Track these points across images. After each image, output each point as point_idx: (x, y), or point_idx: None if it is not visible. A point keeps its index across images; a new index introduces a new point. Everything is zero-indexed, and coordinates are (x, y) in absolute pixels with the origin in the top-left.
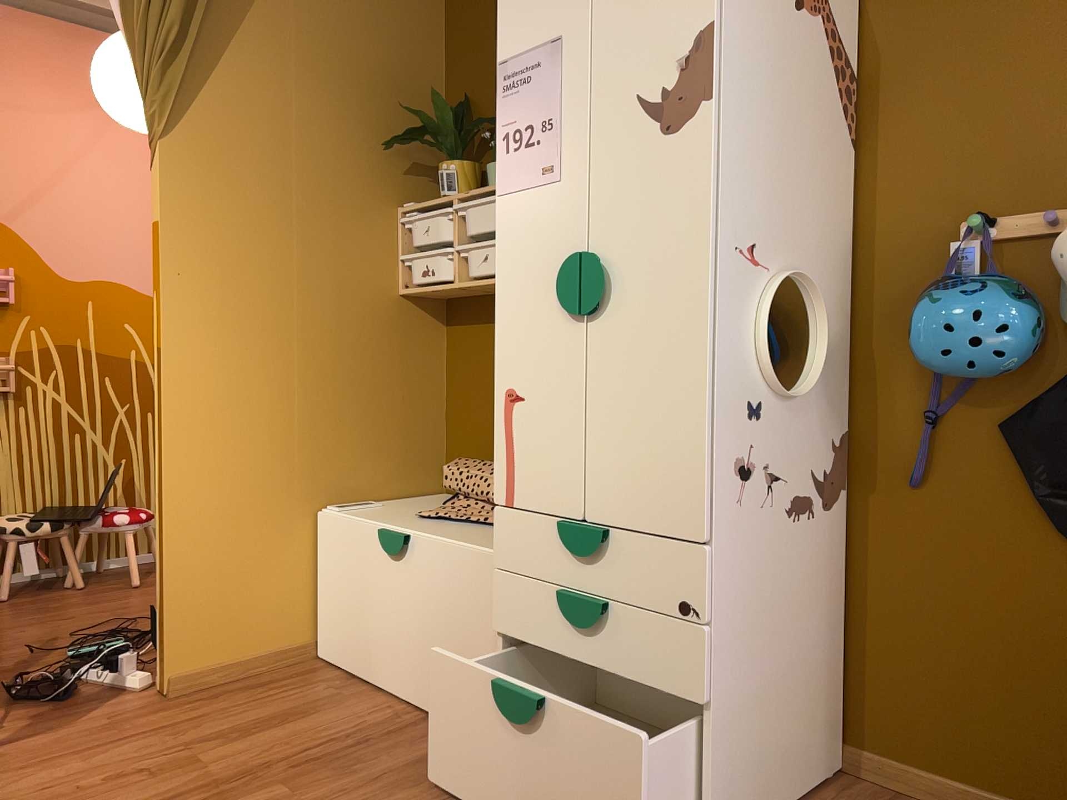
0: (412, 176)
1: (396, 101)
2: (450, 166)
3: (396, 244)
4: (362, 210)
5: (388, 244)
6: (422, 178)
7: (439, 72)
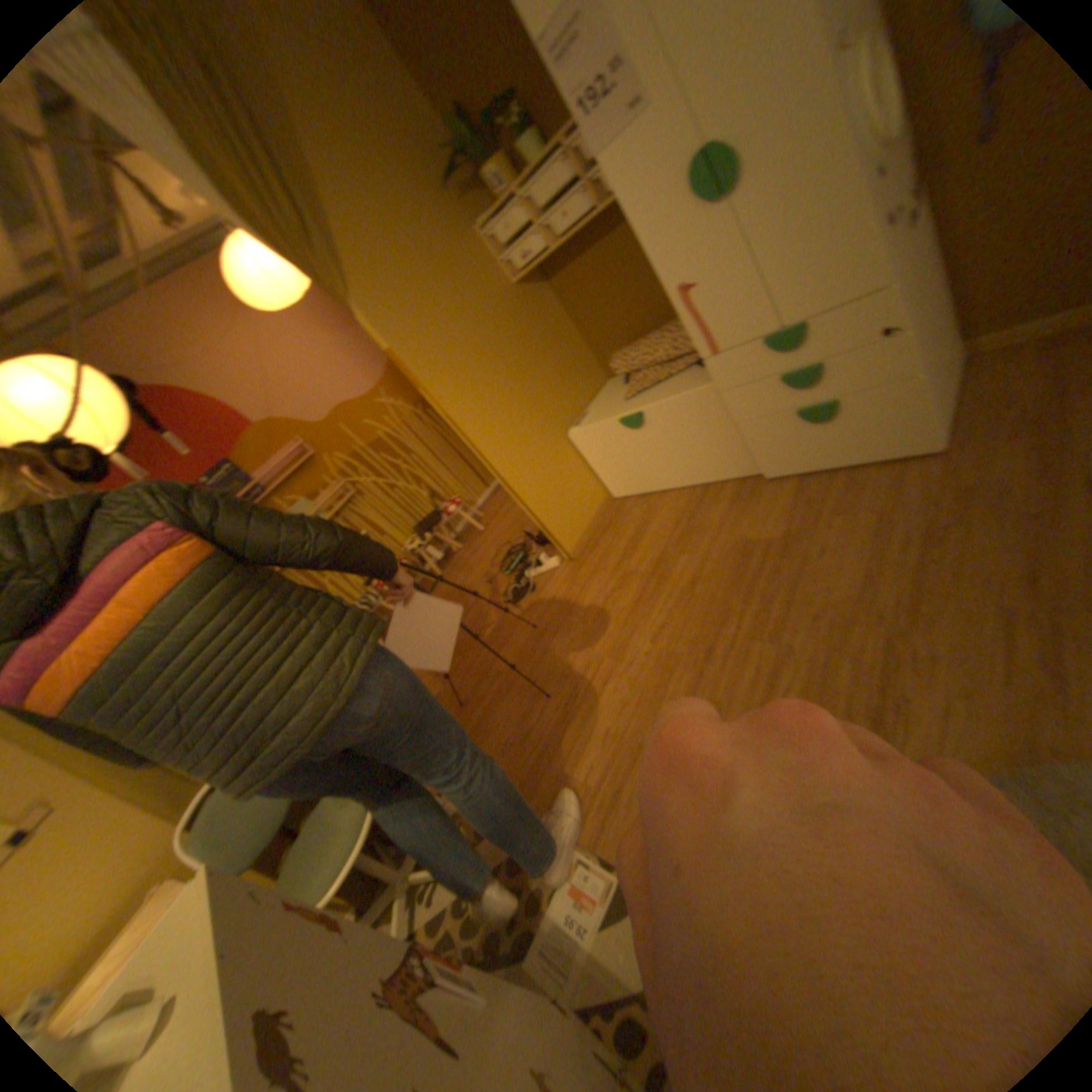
0: (466, 193)
1: (418, 144)
2: (491, 163)
3: (492, 250)
4: (461, 244)
5: (488, 253)
6: (470, 190)
7: (420, 94)
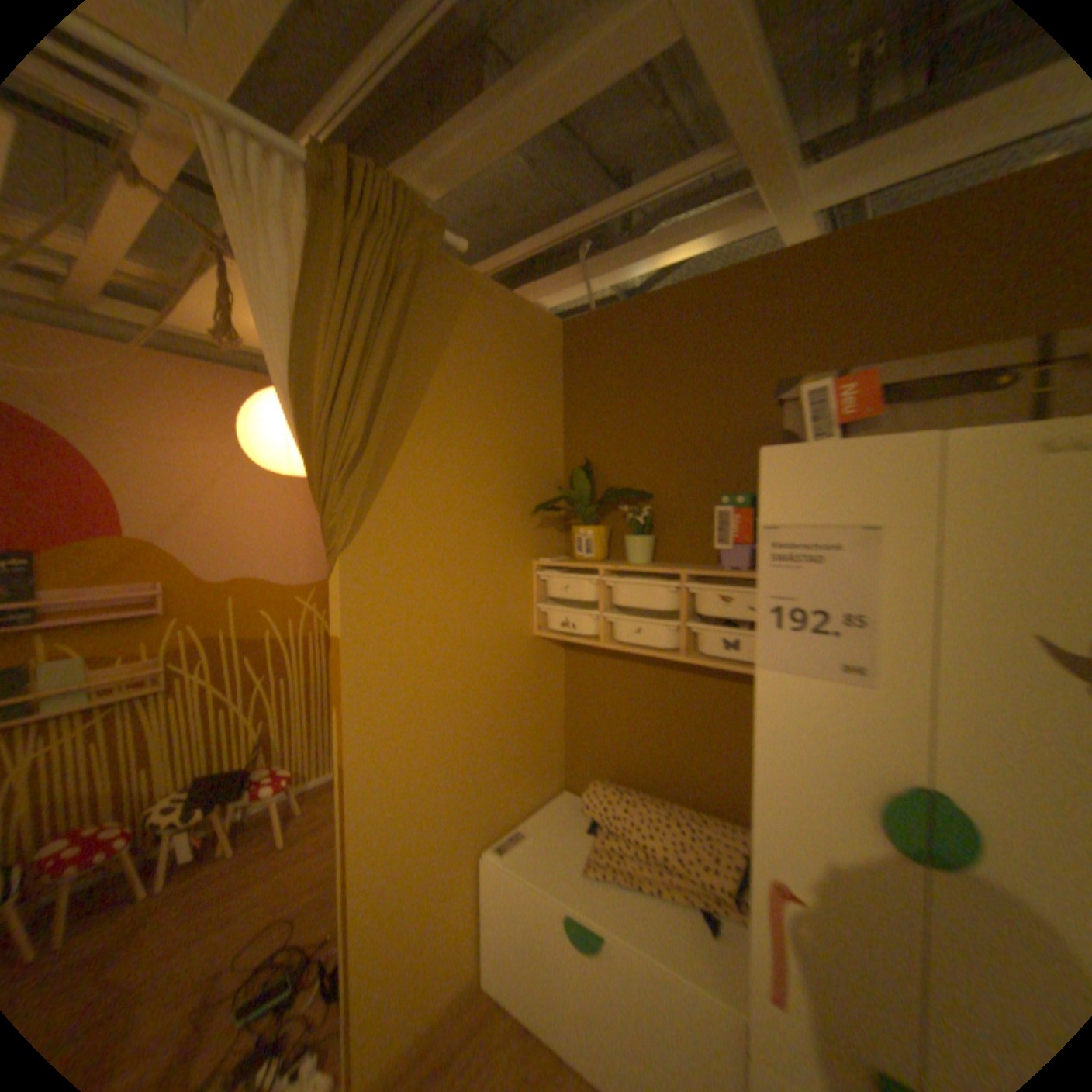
0: (542, 529)
1: (530, 466)
2: (587, 531)
3: (532, 592)
4: (507, 570)
5: (526, 593)
6: (548, 529)
7: (558, 434)
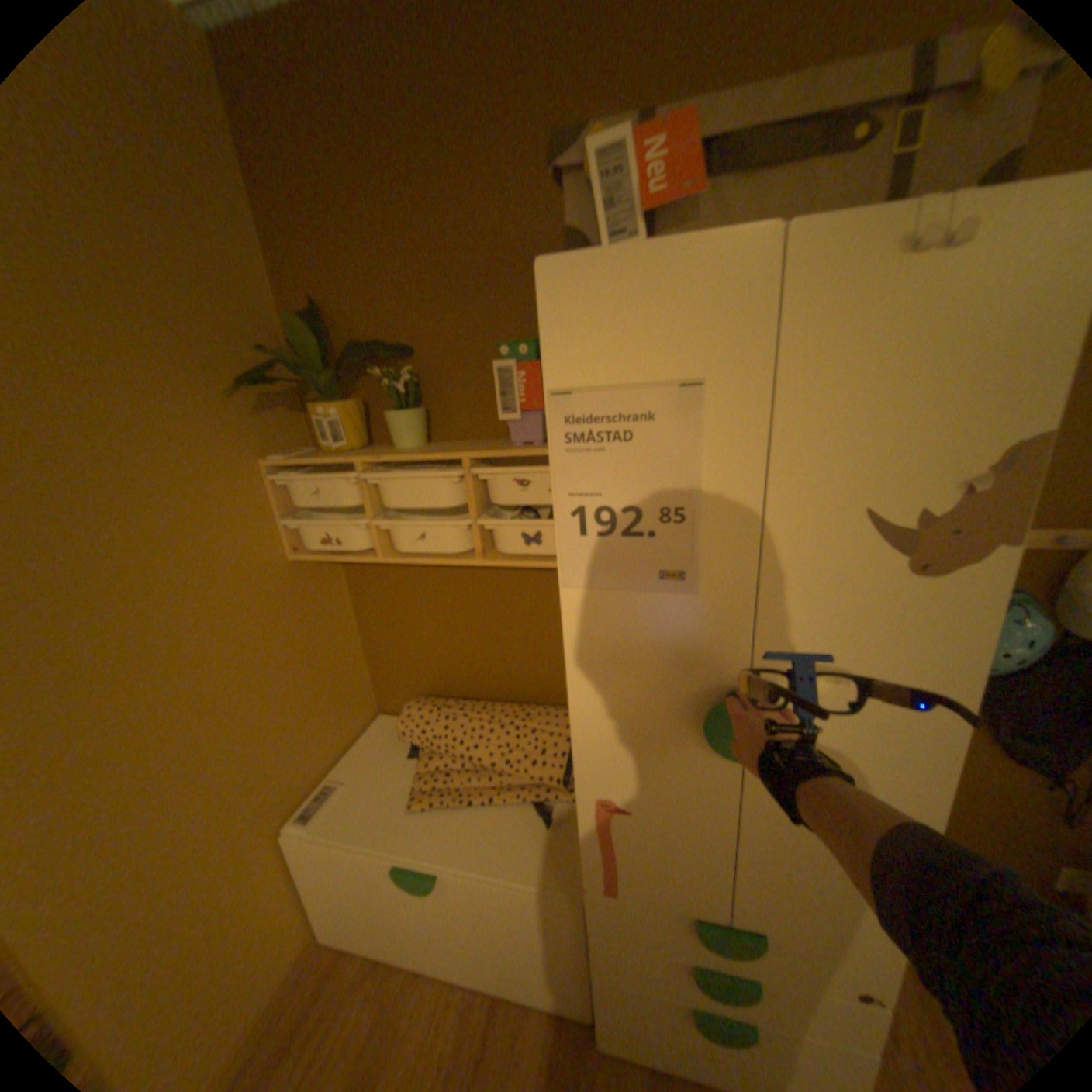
0: (265, 413)
1: (213, 312)
2: (331, 410)
3: (272, 506)
4: (216, 483)
5: (262, 509)
6: (276, 411)
7: (256, 257)
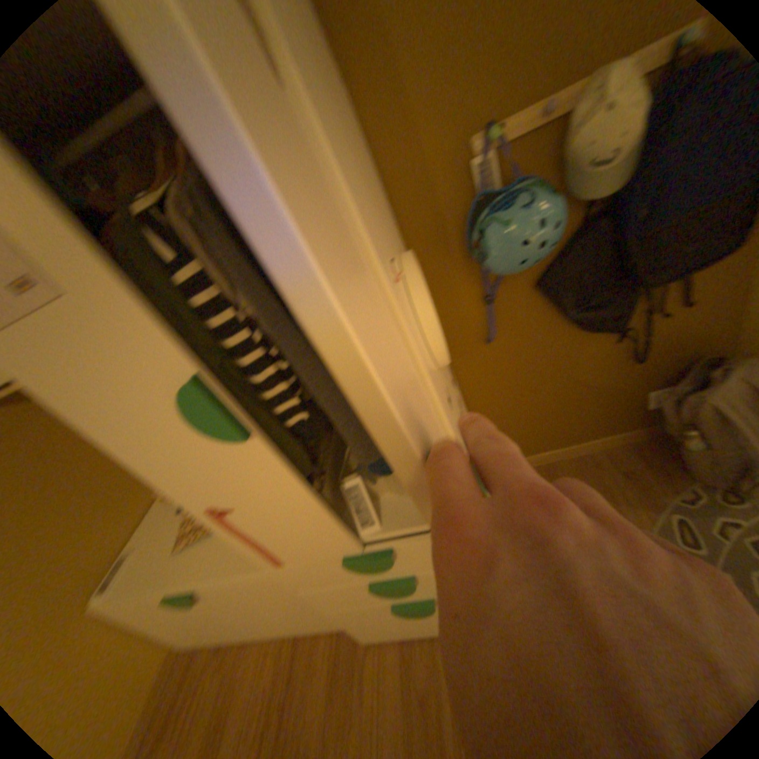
0: None
1: None
2: None
3: None
4: None
5: None
6: None
7: None
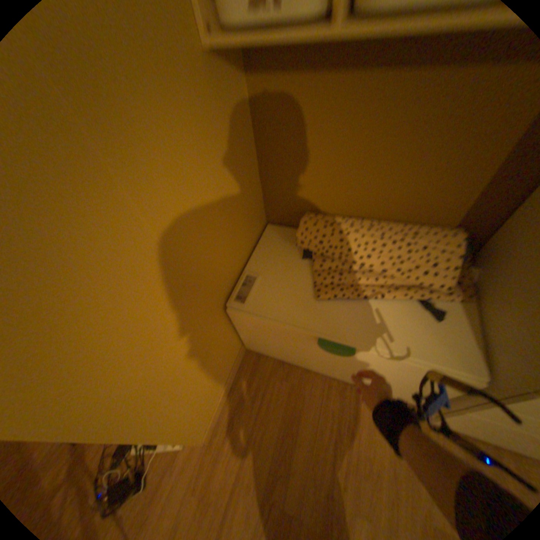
0: None
1: None
2: None
3: None
4: None
5: None
6: None
7: None
